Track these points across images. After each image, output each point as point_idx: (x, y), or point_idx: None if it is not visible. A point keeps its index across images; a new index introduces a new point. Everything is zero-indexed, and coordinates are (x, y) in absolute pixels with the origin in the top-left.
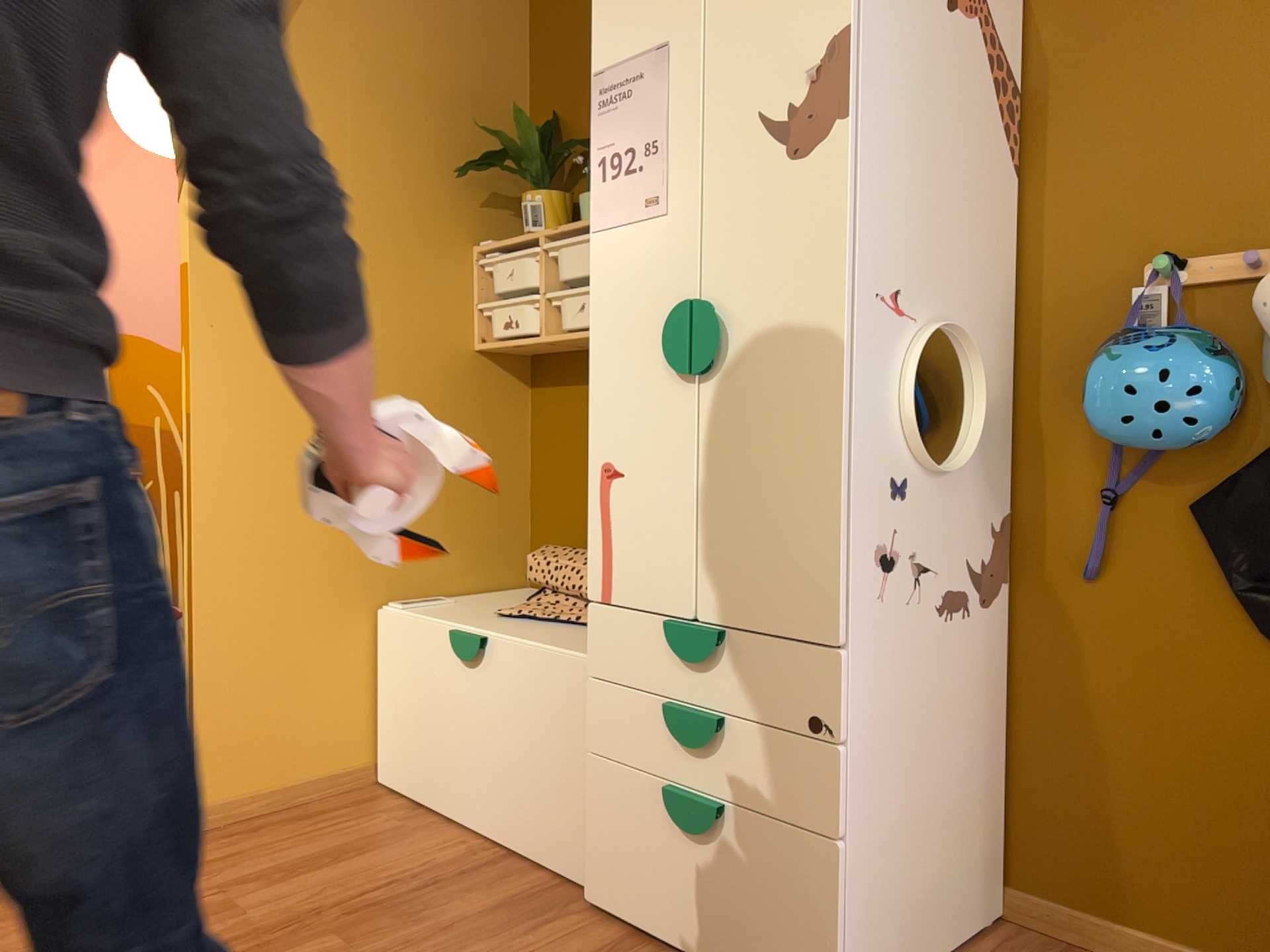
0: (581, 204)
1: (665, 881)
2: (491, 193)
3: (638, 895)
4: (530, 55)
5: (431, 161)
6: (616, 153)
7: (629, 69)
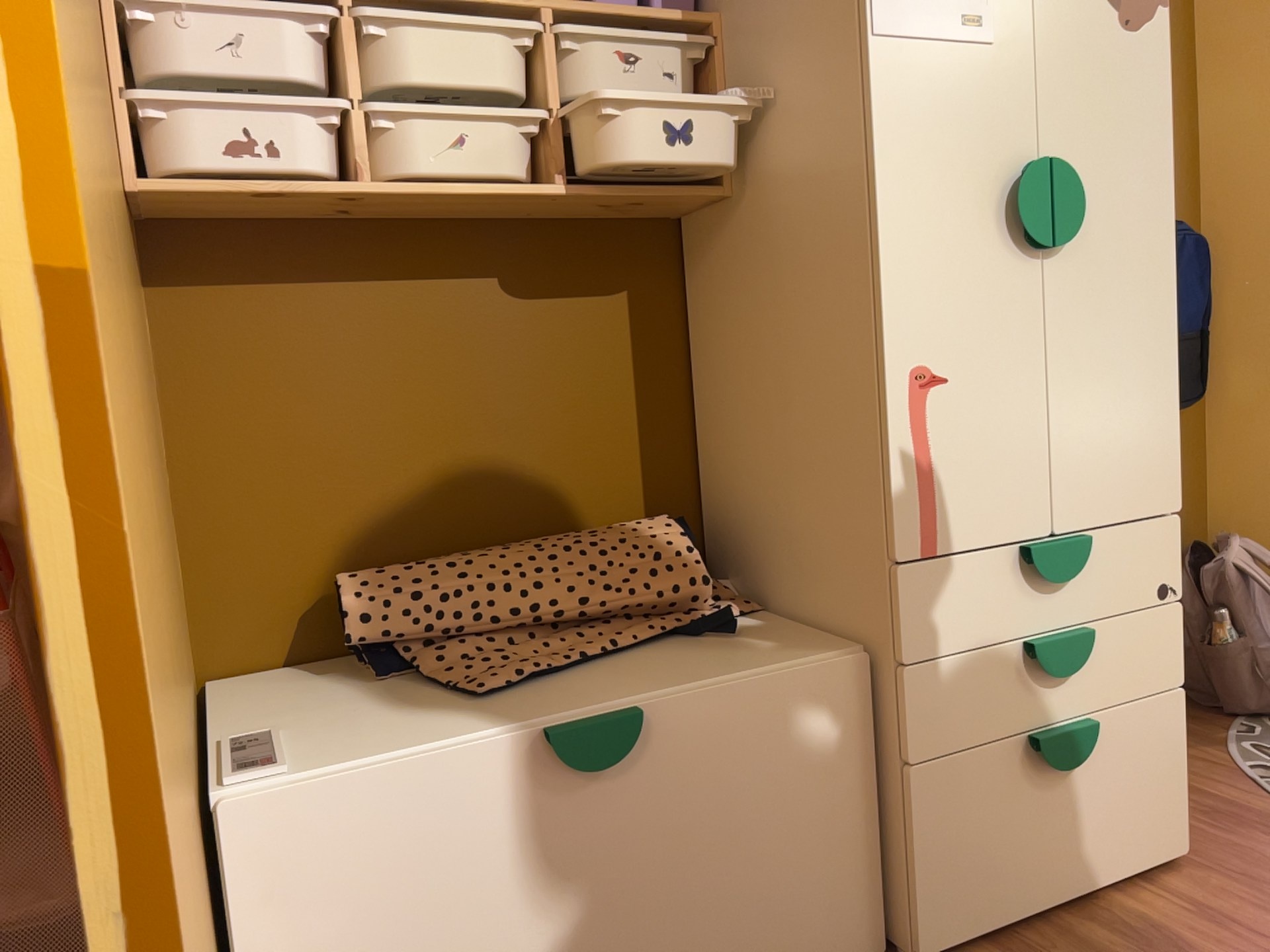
0: None
1: (1031, 845)
2: None
3: (998, 888)
4: None
5: None
6: None
7: None
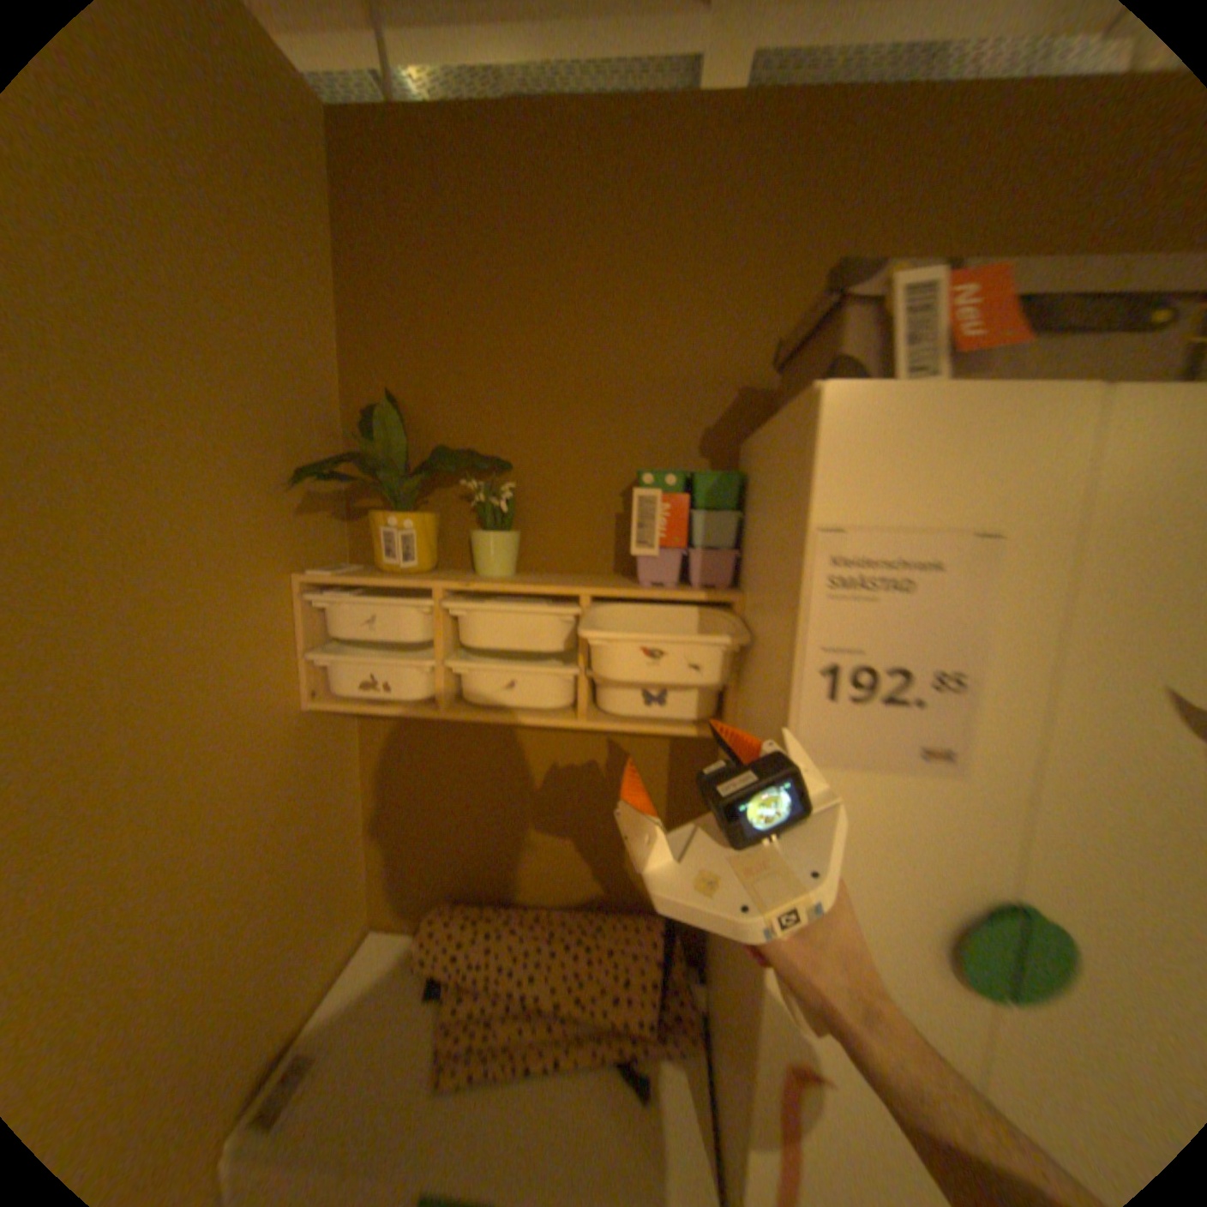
0: (481, 543)
1: None
2: (307, 492)
3: None
4: (335, 294)
5: (227, 458)
6: (868, 665)
7: (911, 542)
